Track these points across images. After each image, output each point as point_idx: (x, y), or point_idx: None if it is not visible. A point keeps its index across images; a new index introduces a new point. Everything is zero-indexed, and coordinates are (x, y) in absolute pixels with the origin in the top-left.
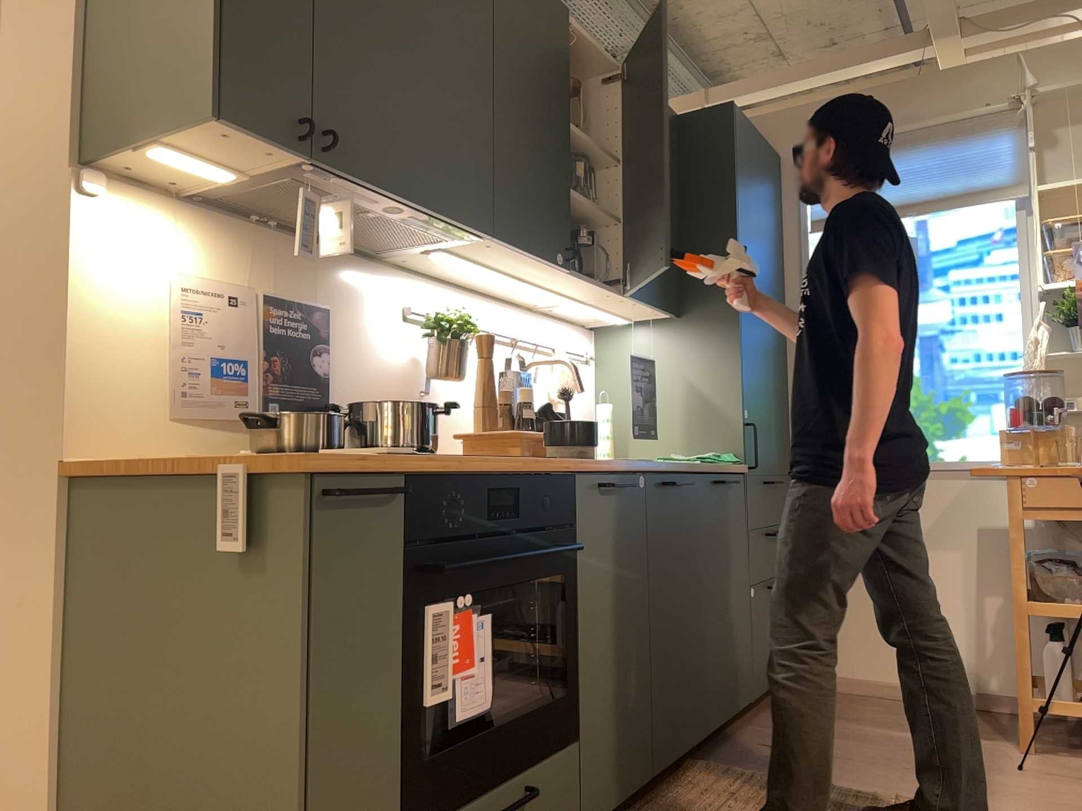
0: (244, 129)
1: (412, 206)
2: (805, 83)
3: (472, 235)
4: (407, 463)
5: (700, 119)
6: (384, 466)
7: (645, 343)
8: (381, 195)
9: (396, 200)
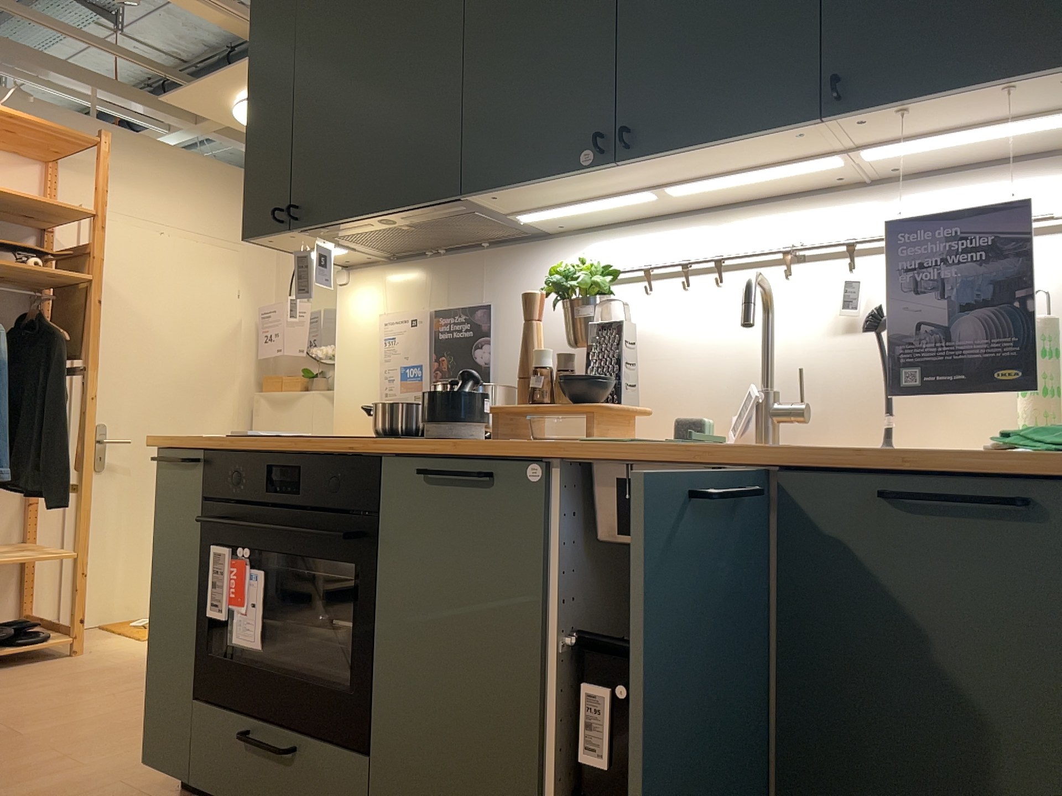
0: (260, 236)
1: (378, 215)
2: None
3: (468, 200)
4: (197, 442)
5: None
6: (186, 443)
7: None
8: (353, 222)
9: (365, 219)
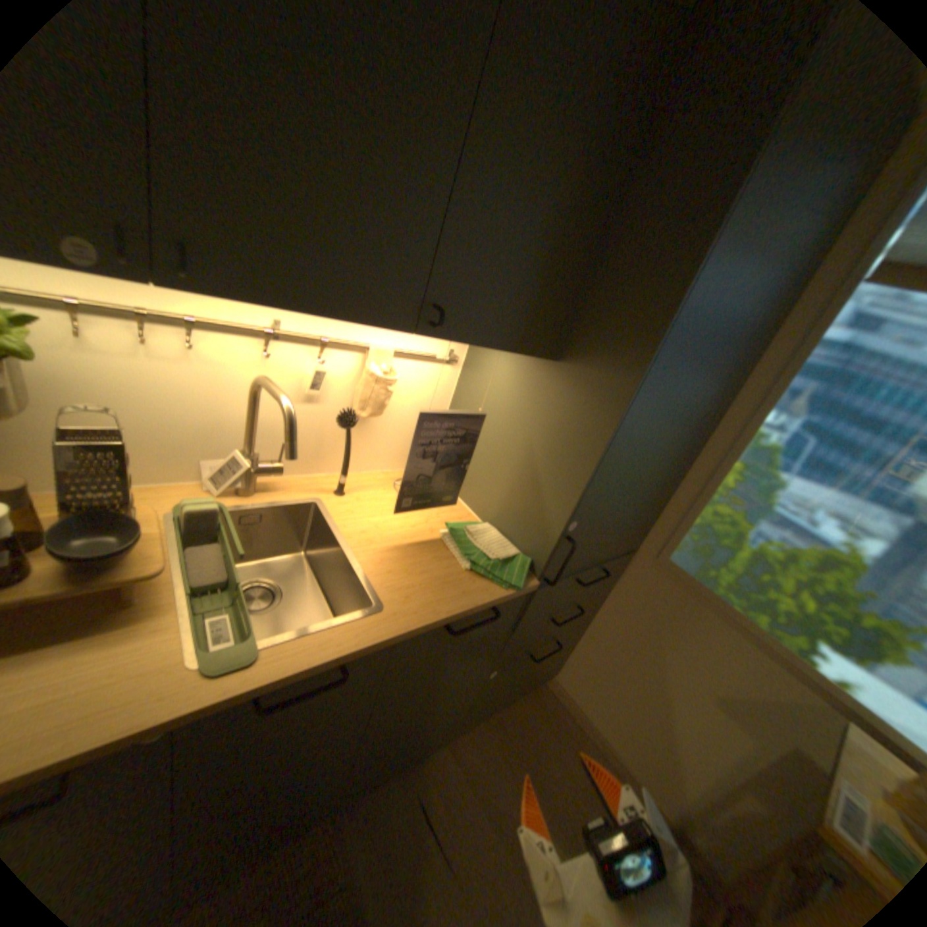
0: None
1: None
2: None
3: None
4: None
5: None
6: None
7: (512, 371)
8: None
9: None
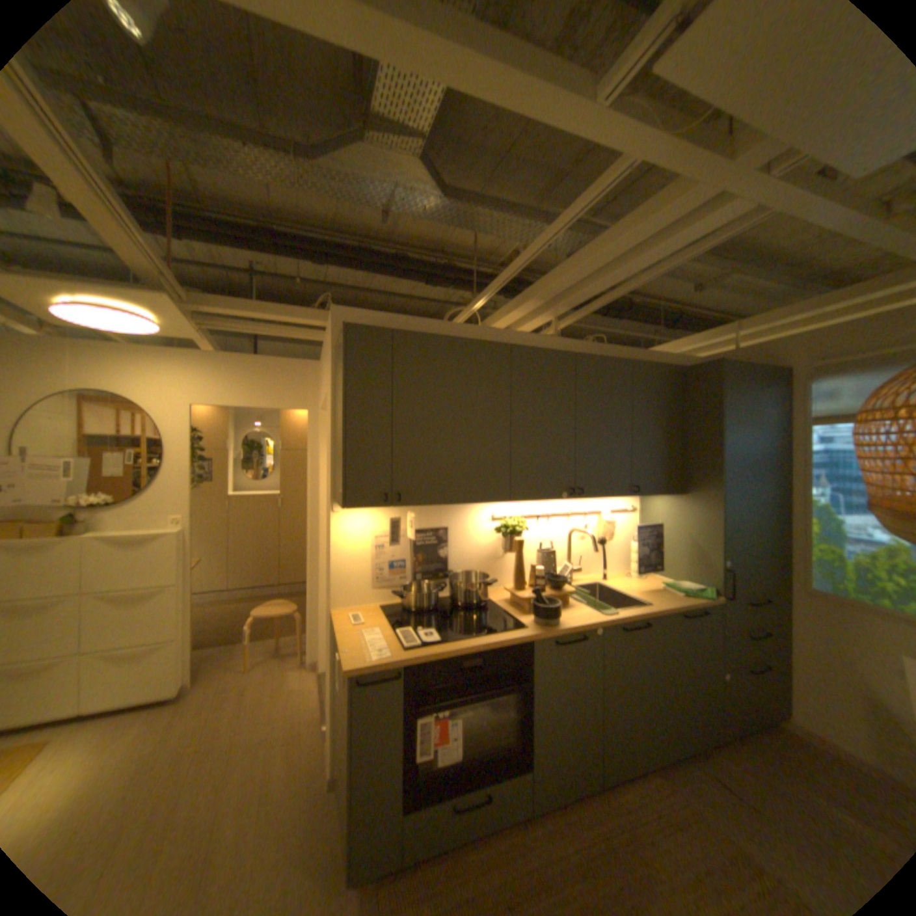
0: (358, 507)
1: (454, 504)
2: (818, 309)
3: (500, 500)
4: (404, 663)
5: (702, 369)
6: (390, 667)
7: (665, 506)
8: (435, 505)
9: (445, 504)
